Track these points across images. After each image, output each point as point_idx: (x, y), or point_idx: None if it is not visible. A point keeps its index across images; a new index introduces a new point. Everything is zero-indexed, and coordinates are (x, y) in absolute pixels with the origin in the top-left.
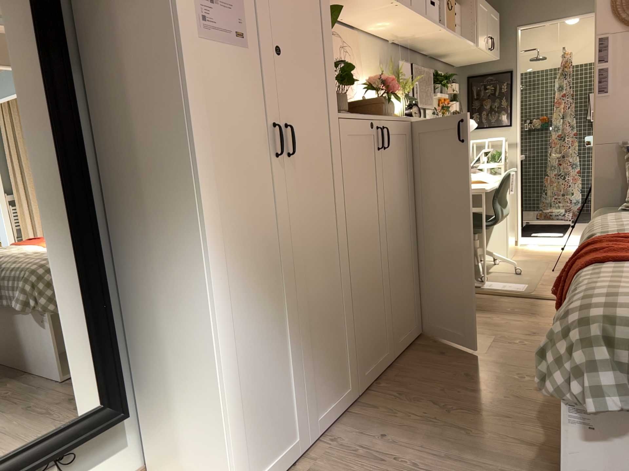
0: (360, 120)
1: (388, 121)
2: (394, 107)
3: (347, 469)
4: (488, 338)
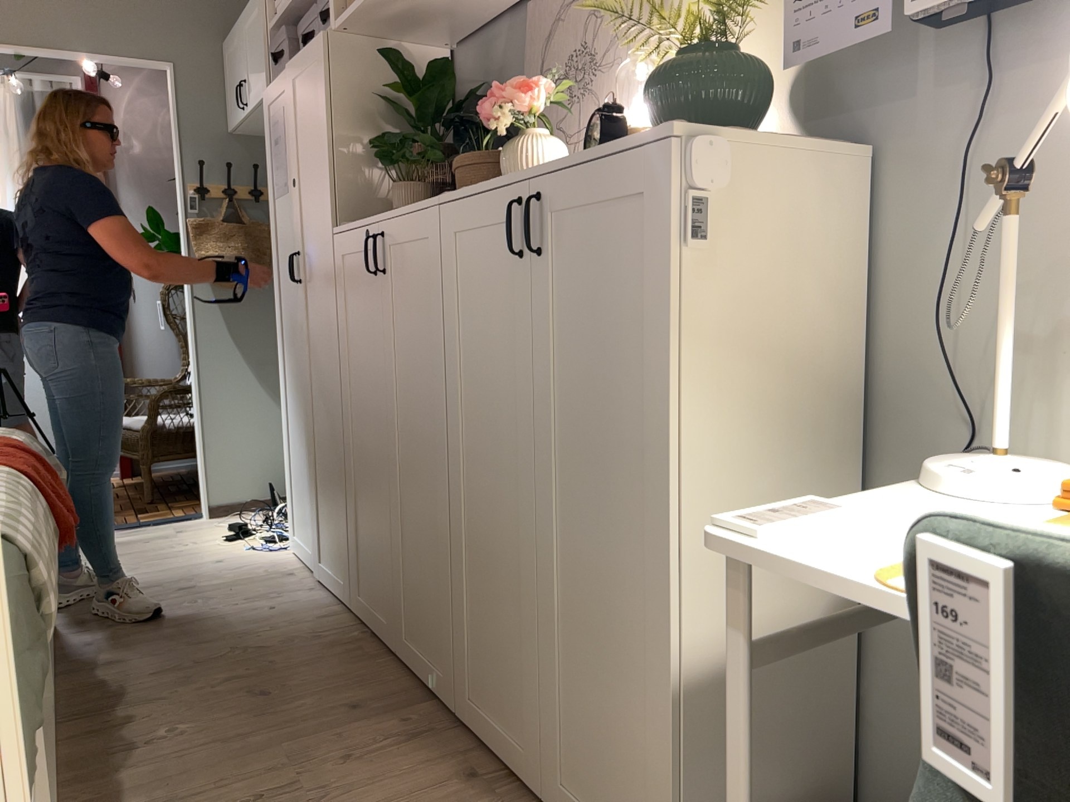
0: (352, 231)
1: (388, 221)
2: (518, 156)
3: (268, 589)
4: (319, 793)
